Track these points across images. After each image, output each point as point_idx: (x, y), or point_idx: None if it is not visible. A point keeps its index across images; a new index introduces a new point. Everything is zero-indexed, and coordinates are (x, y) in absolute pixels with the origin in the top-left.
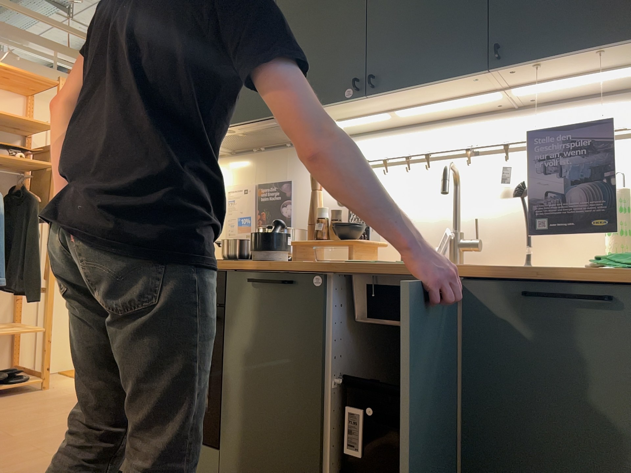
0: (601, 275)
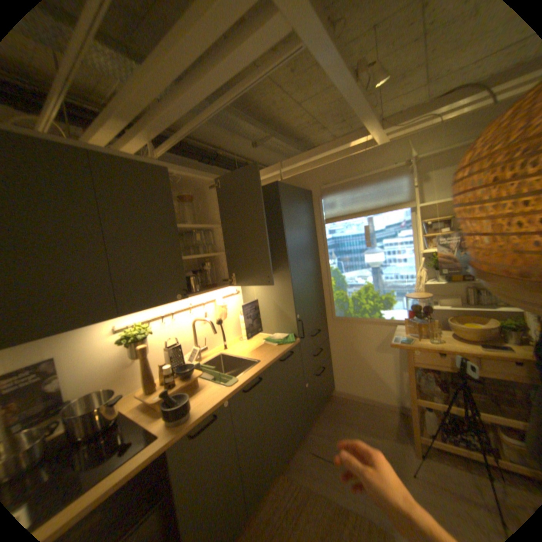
0: (290, 348)
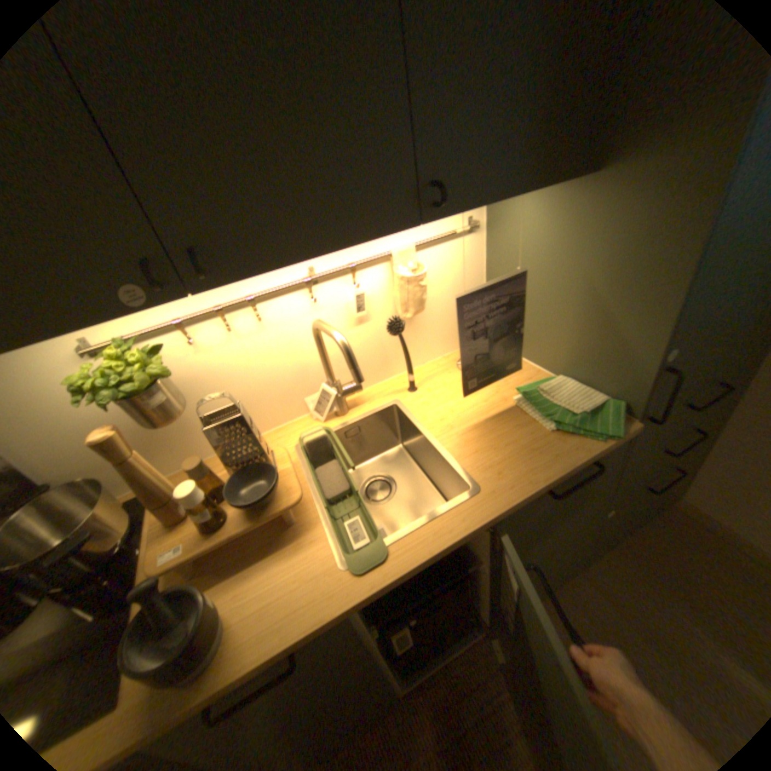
0: (599, 458)
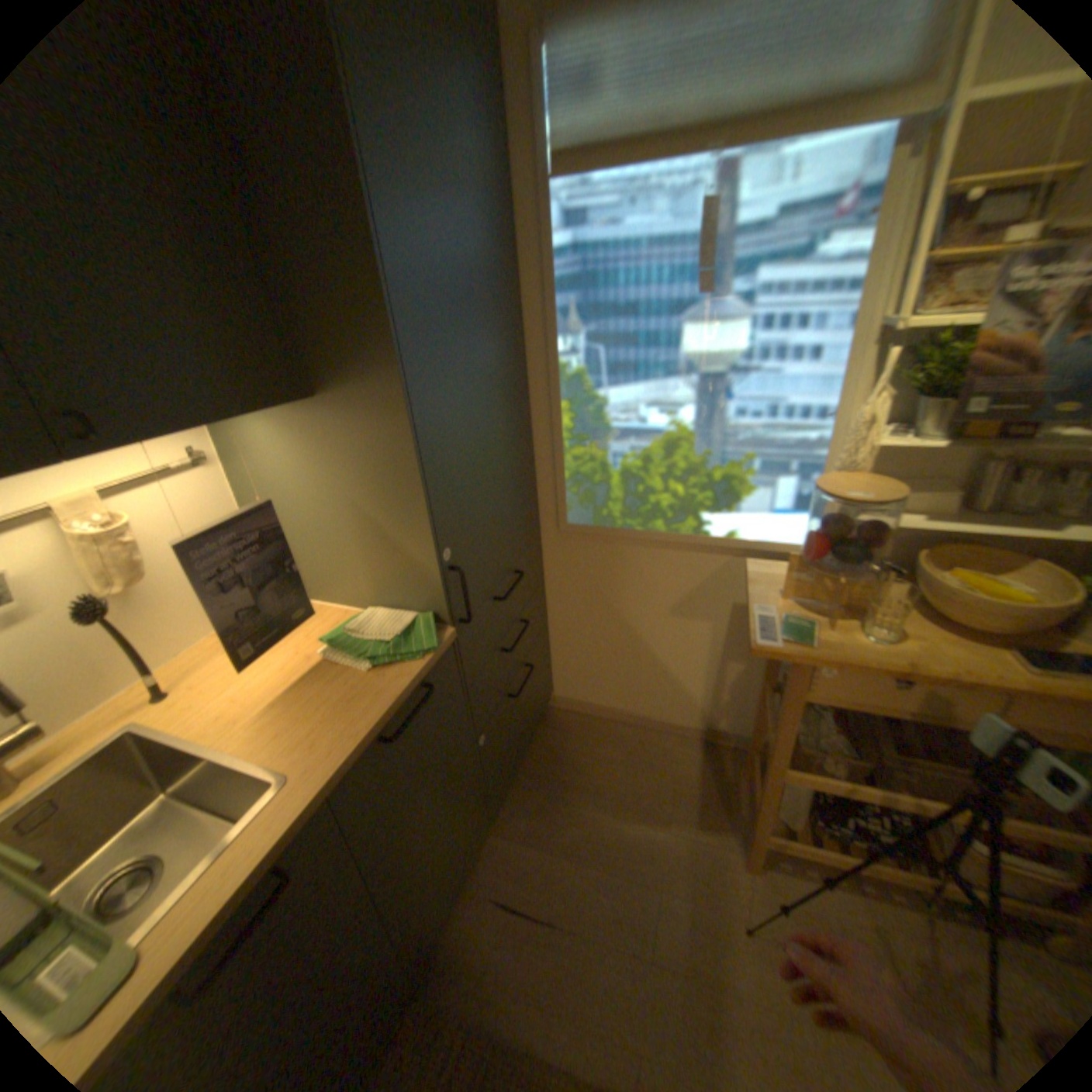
0: (420, 678)
